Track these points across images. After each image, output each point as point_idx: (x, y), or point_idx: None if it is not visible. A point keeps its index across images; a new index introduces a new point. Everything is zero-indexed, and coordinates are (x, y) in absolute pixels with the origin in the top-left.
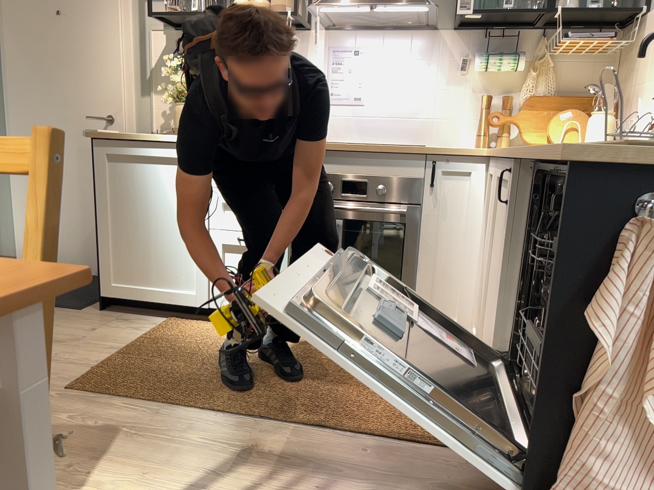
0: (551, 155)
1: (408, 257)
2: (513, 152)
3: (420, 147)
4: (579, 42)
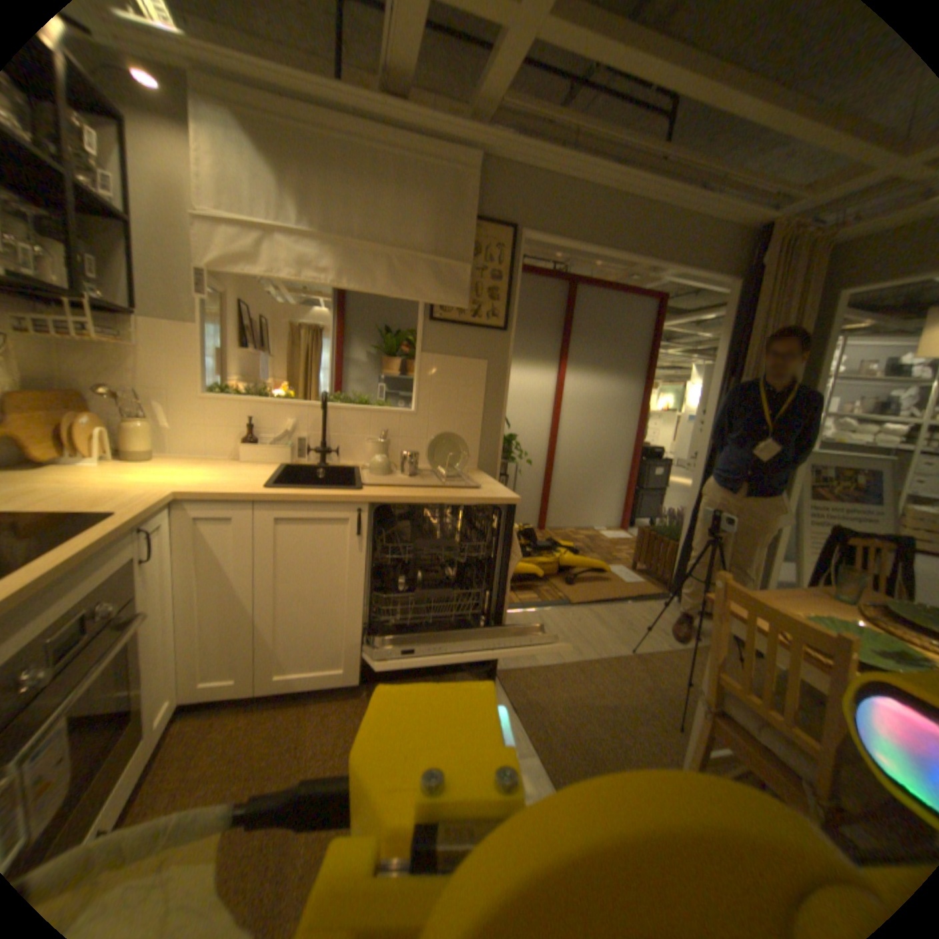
0: (480, 497)
1: (127, 680)
2: (362, 495)
3: (116, 516)
4: (104, 338)
